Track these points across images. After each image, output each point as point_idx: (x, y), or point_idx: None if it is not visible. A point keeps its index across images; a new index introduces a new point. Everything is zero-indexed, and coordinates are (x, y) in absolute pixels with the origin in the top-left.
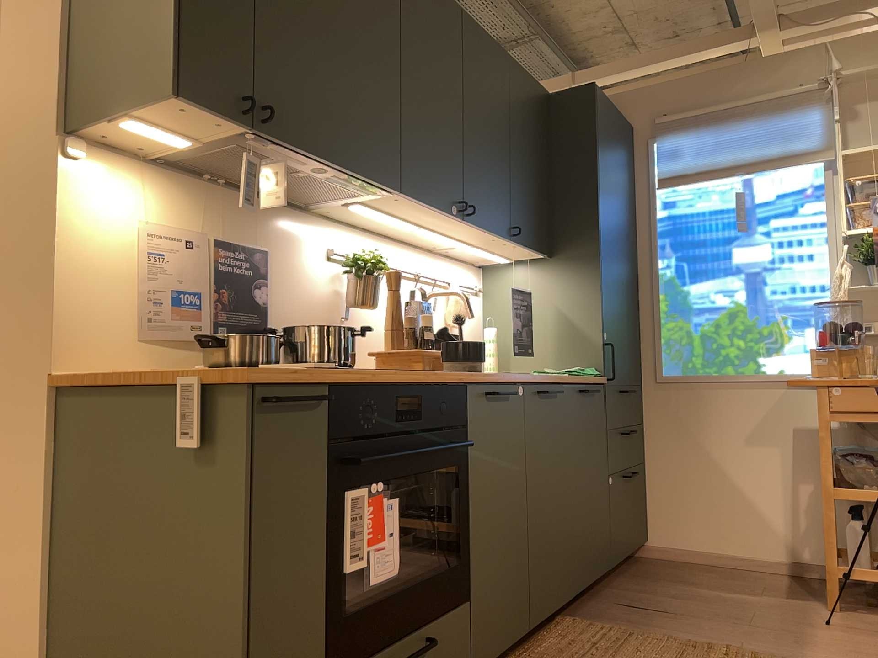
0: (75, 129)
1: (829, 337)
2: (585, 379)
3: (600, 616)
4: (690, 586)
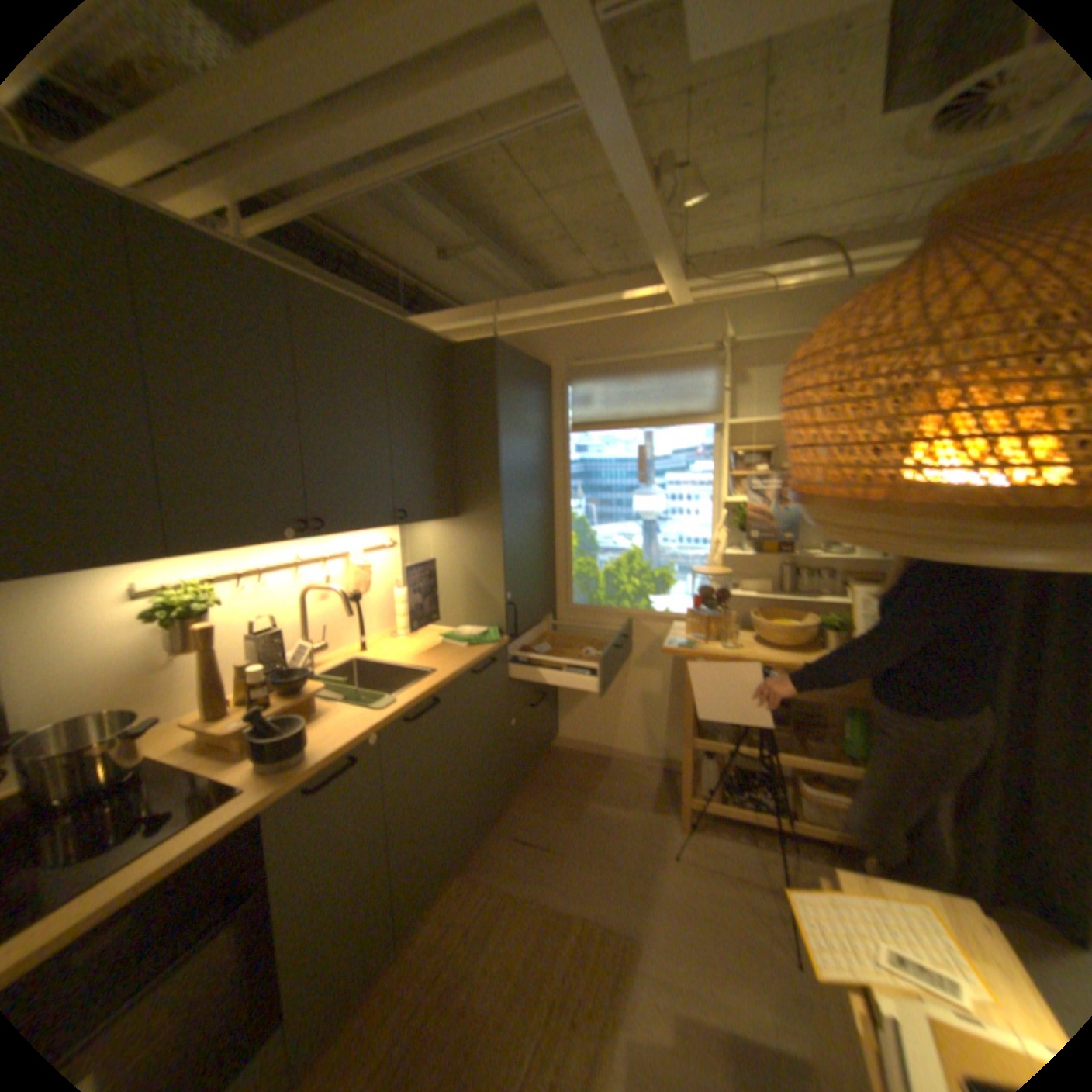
0: None
1: (704, 600)
2: (480, 654)
3: (488, 866)
4: (579, 798)
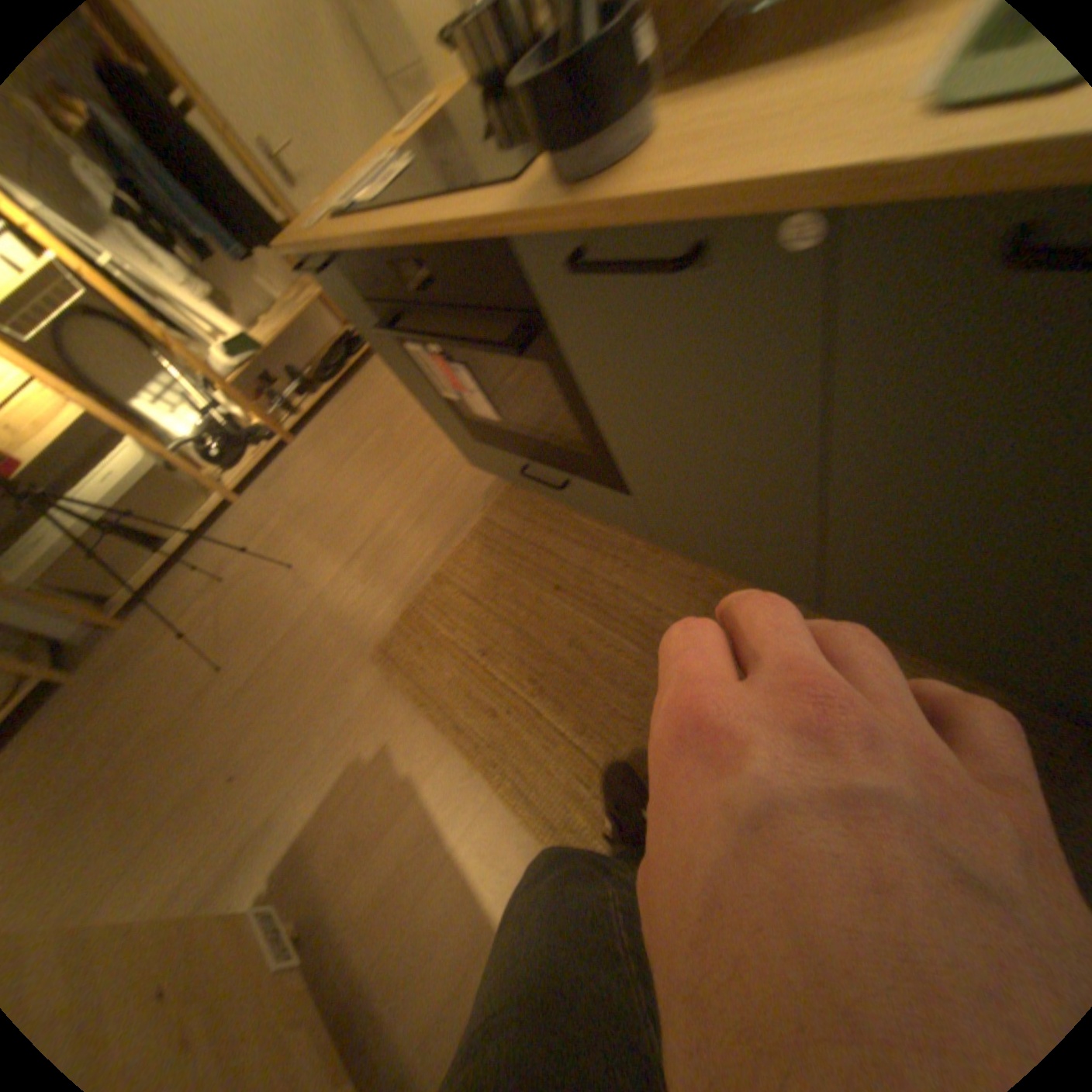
0: None
1: None
2: None
3: None
4: None
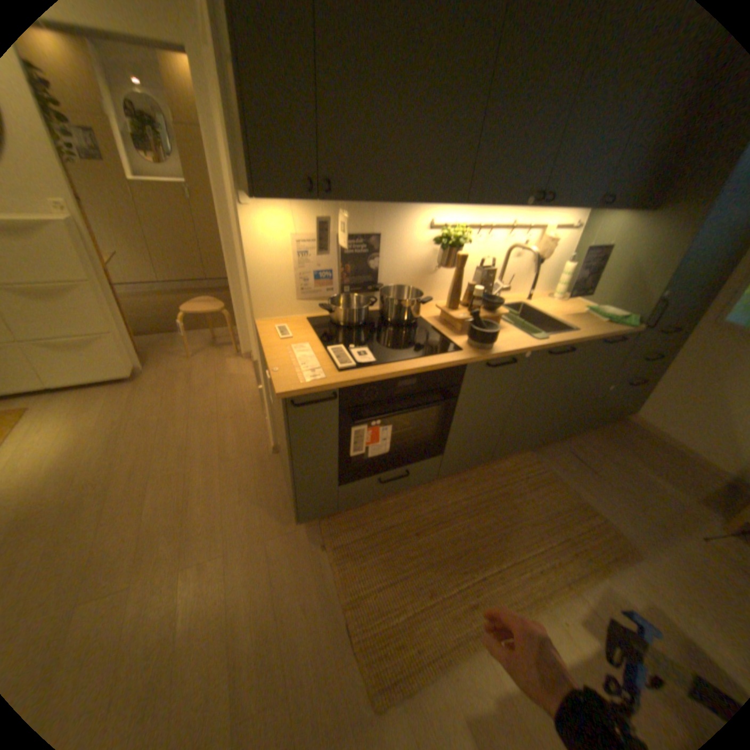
0: (239, 187)
1: None
2: (616, 330)
3: (551, 457)
4: (635, 459)
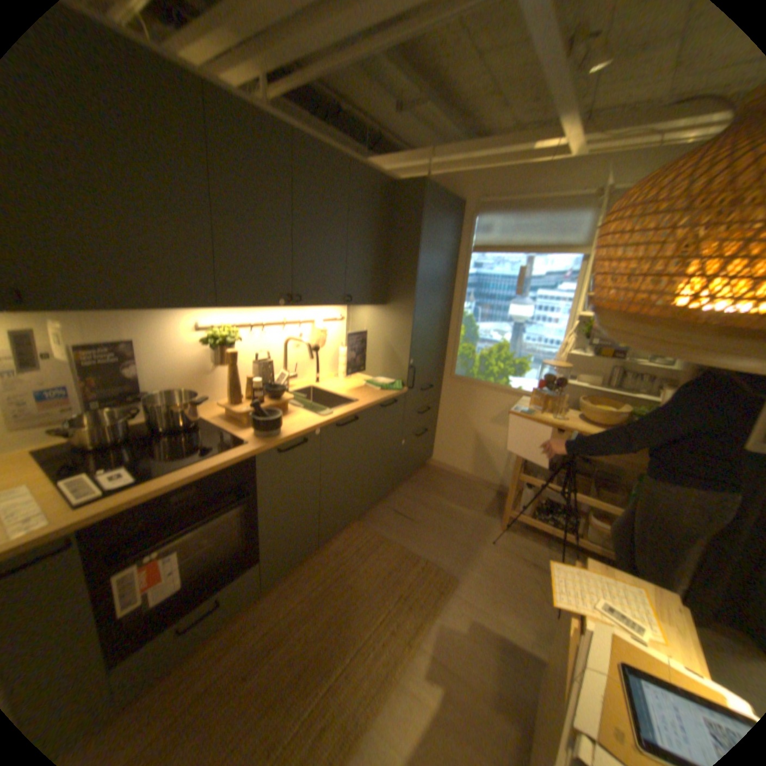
0: None
1: (547, 383)
2: (387, 395)
3: (376, 519)
4: (438, 495)
